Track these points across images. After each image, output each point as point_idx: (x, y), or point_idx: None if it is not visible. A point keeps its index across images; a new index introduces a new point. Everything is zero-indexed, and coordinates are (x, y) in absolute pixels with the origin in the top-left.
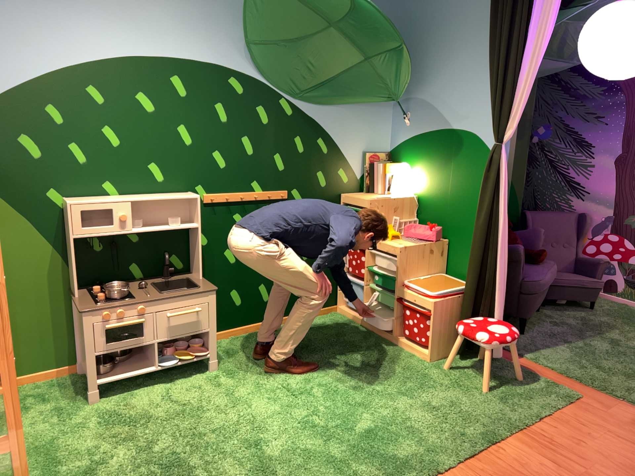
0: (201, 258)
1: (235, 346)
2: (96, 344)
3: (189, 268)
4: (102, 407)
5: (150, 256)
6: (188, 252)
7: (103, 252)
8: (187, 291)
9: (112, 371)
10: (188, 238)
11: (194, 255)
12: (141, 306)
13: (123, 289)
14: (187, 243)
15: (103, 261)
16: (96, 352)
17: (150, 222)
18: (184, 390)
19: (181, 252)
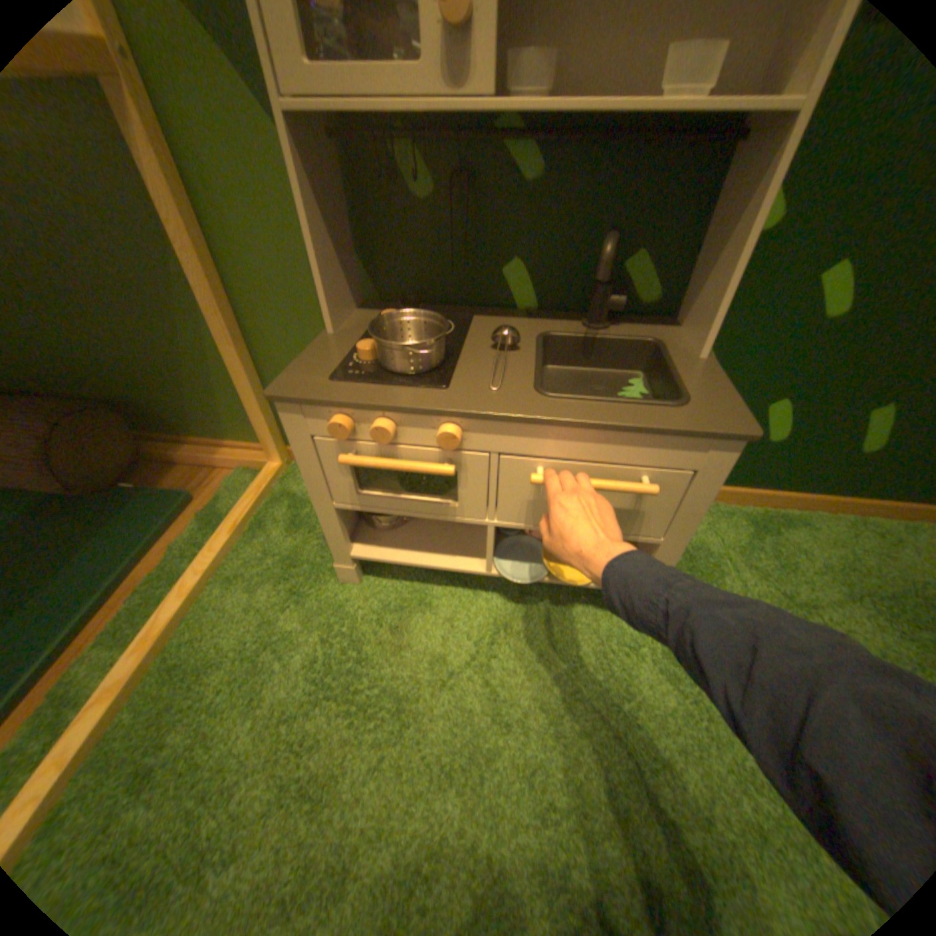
0: (740, 281)
1: (719, 541)
2: (333, 487)
3: (680, 305)
4: (354, 605)
5: (569, 243)
6: (696, 249)
7: (434, 207)
8: (635, 409)
9: (402, 529)
10: (719, 193)
11: (716, 264)
12: (451, 426)
13: (416, 348)
14: (708, 215)
15: (435, 238)
16: (338, 503)
17: (594, 88)
18: (537, 655)
19: (672, 246)
